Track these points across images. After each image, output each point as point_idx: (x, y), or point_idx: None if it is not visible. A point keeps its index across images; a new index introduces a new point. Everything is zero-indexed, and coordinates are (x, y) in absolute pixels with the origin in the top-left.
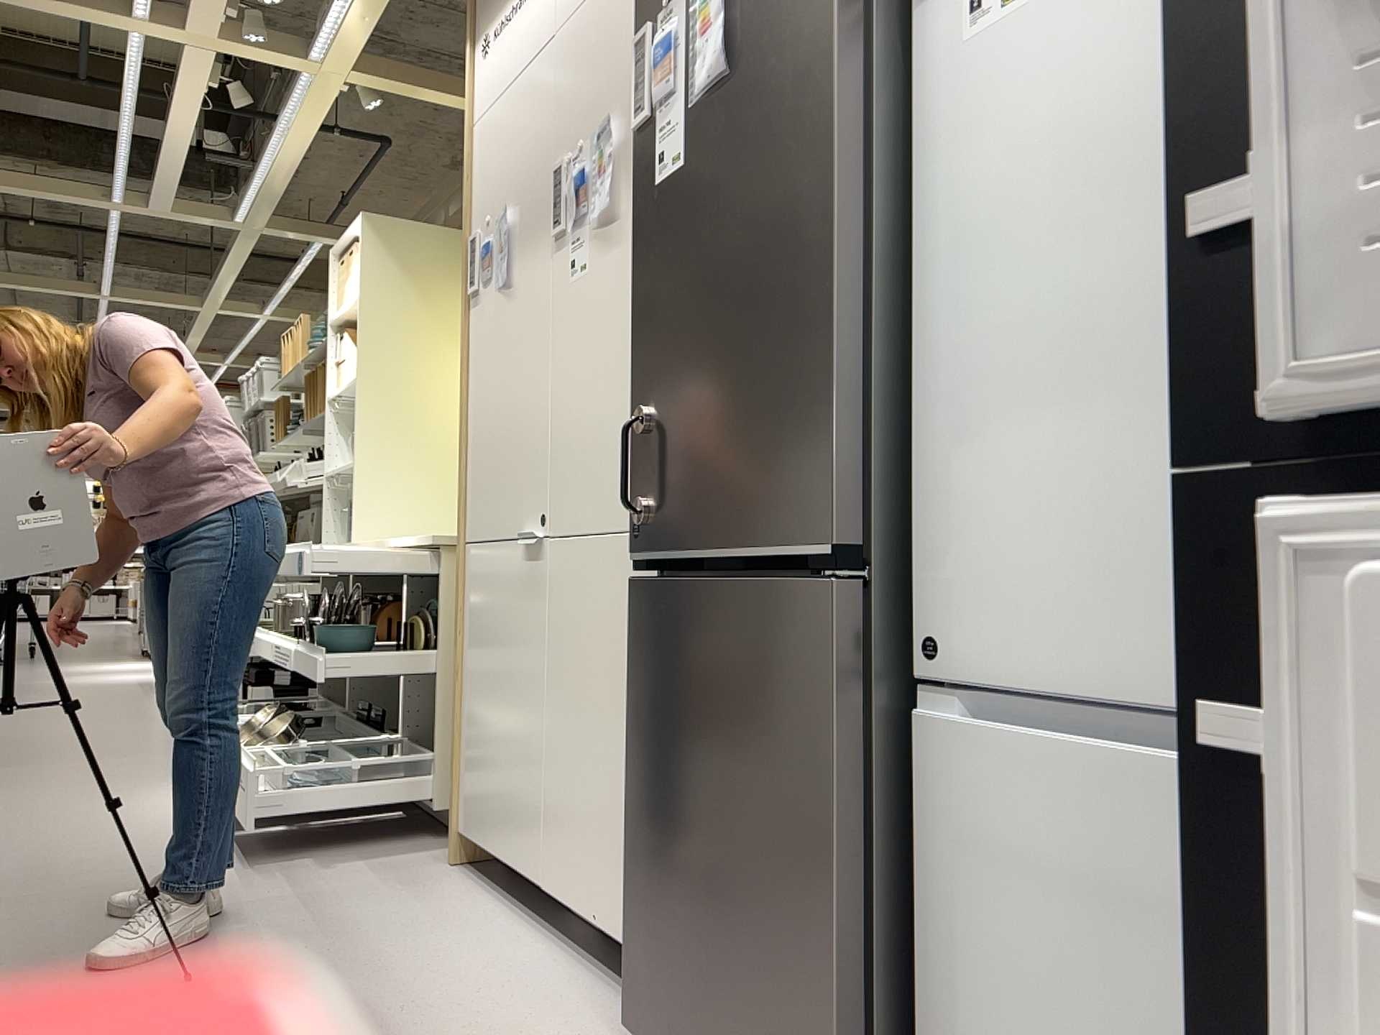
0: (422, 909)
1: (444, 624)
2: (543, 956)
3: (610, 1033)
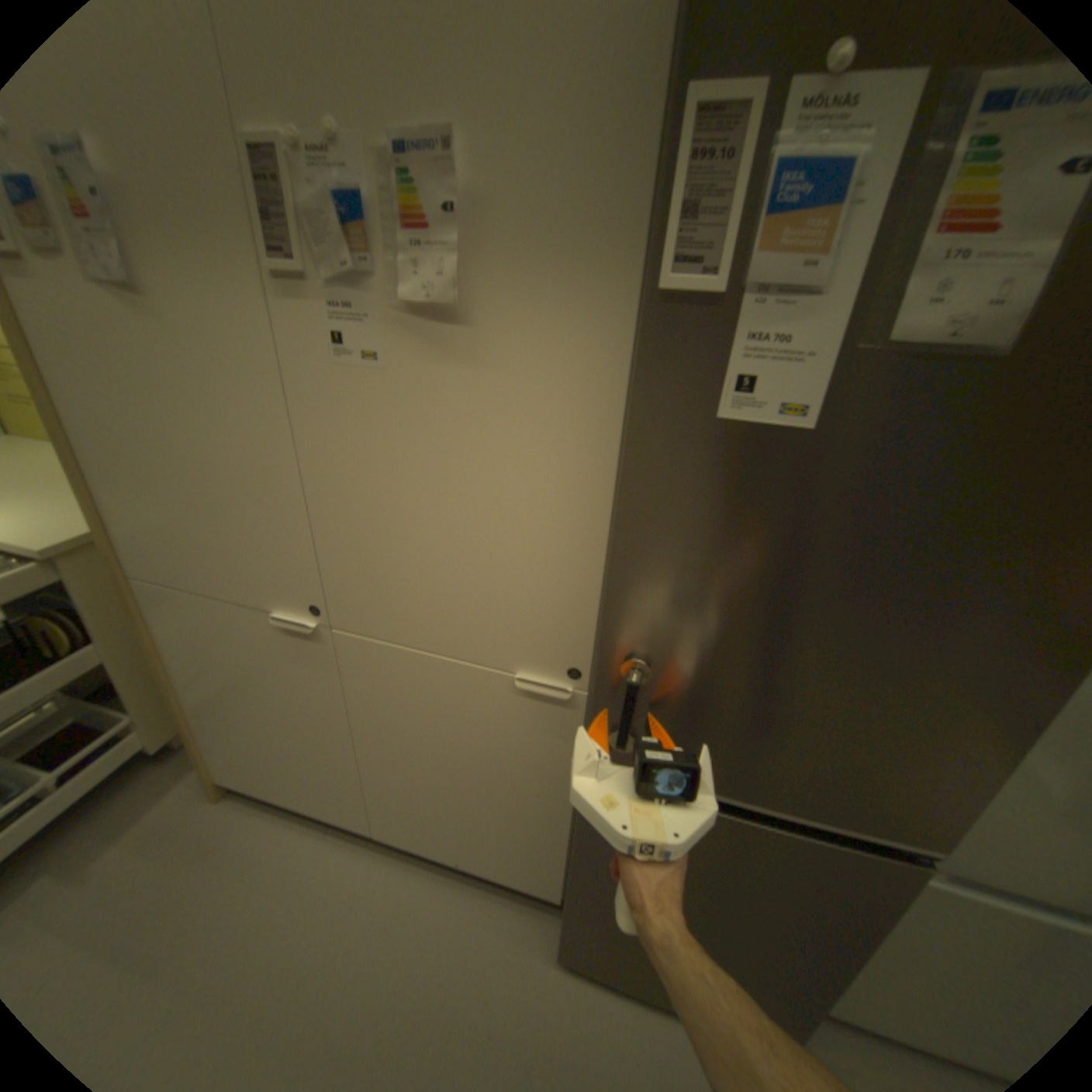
0: (247, 885)
1: (95, 620)
2: (403, 884)
3: (526, 948)
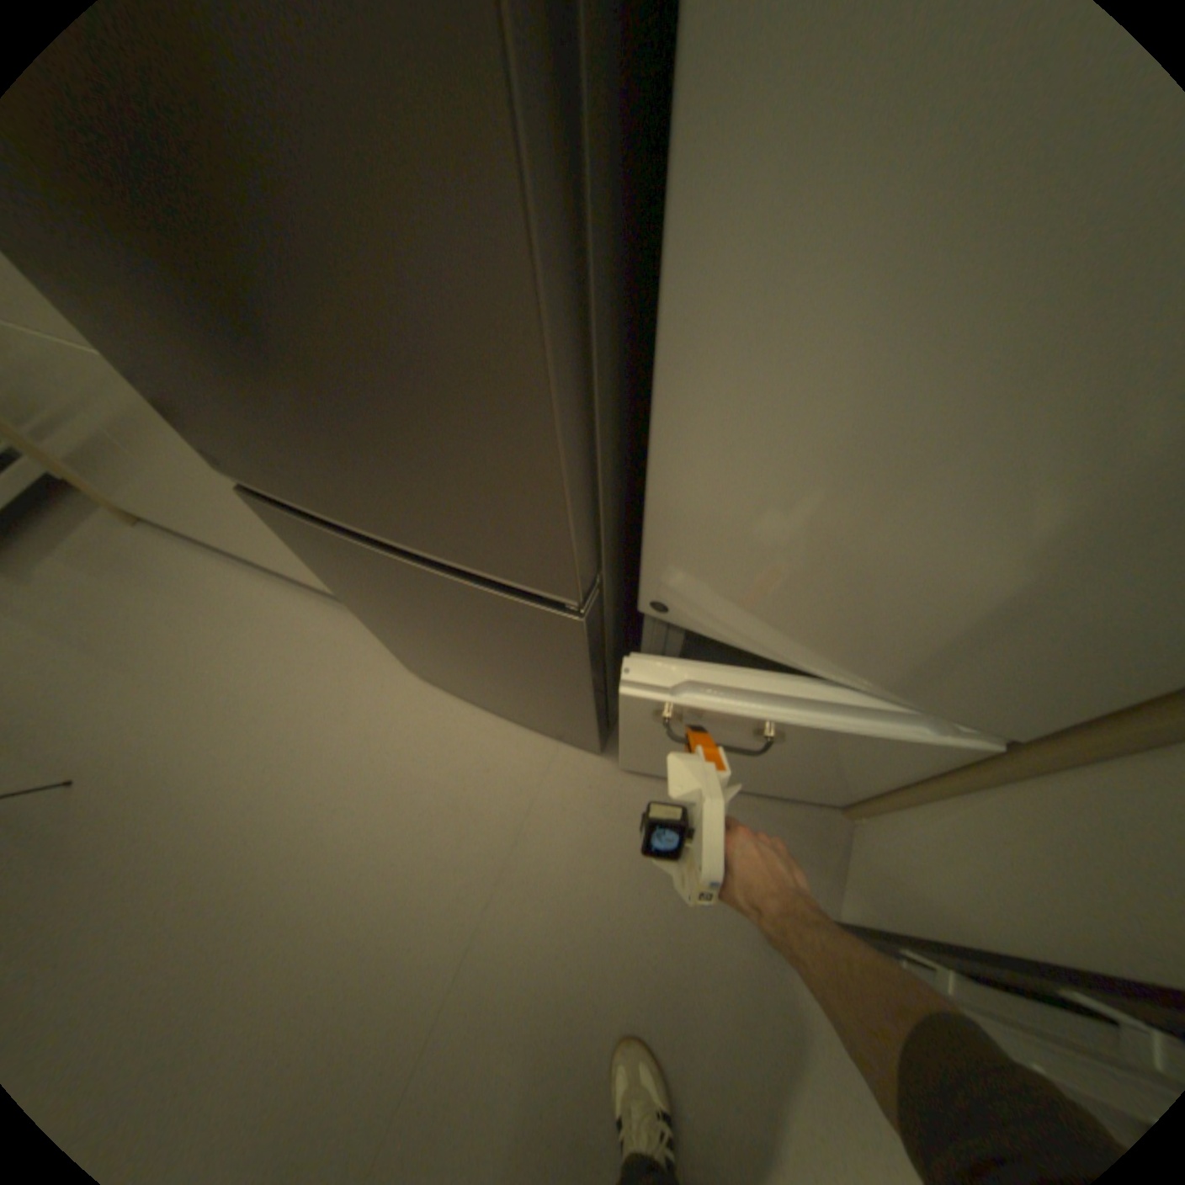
0: (158, 594)
1: None
2: (292, 602)
3: (391, 658)
